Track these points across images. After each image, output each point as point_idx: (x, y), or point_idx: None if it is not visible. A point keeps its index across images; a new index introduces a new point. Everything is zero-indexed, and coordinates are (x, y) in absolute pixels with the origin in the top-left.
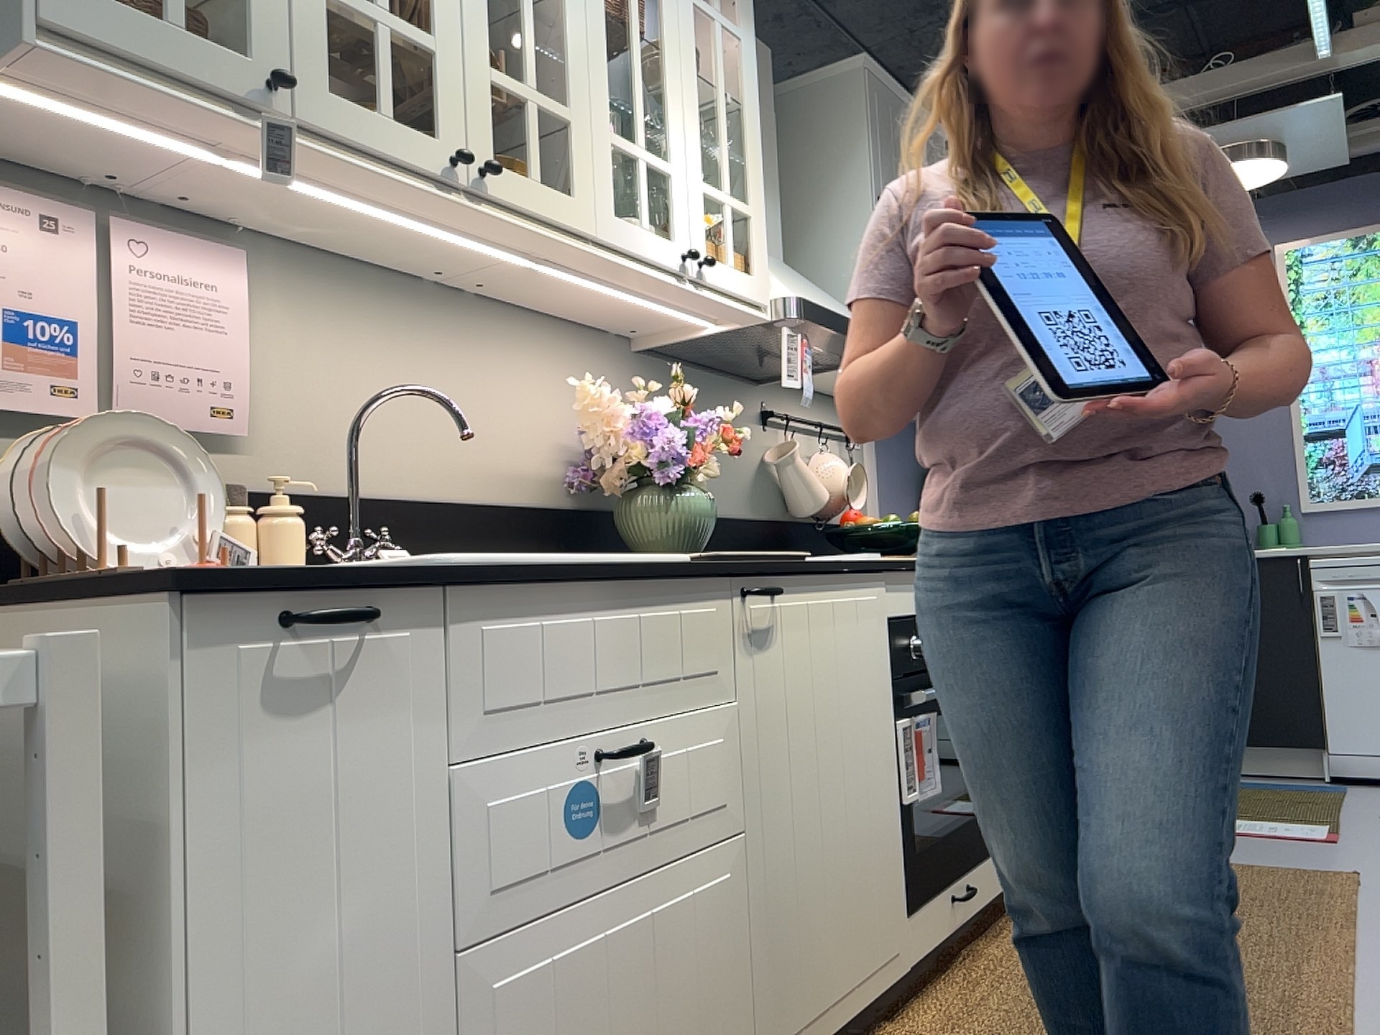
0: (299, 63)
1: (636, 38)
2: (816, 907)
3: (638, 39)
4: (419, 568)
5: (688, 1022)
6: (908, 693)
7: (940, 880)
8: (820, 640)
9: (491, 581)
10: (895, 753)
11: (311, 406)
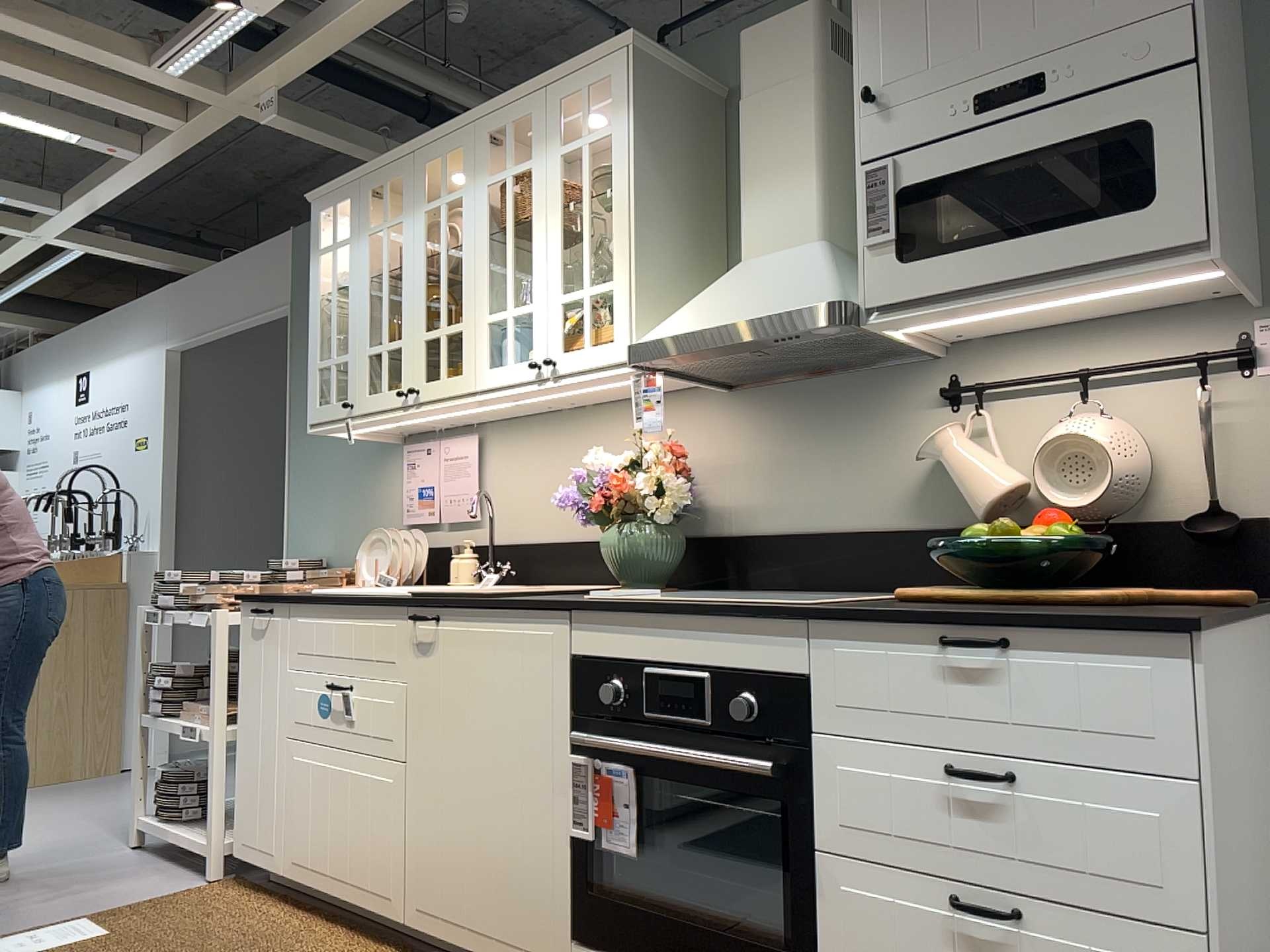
0: (359, 391)
1: (514, 230)
2: (455, 848)
3: (509, 233)
4: (297, 594)
5: (363, 840)
6: (593, 733)
7: (634, 950)
8: (475, 659)
9: (297, 602)
10: (572, 784)
11: (507, 498)
